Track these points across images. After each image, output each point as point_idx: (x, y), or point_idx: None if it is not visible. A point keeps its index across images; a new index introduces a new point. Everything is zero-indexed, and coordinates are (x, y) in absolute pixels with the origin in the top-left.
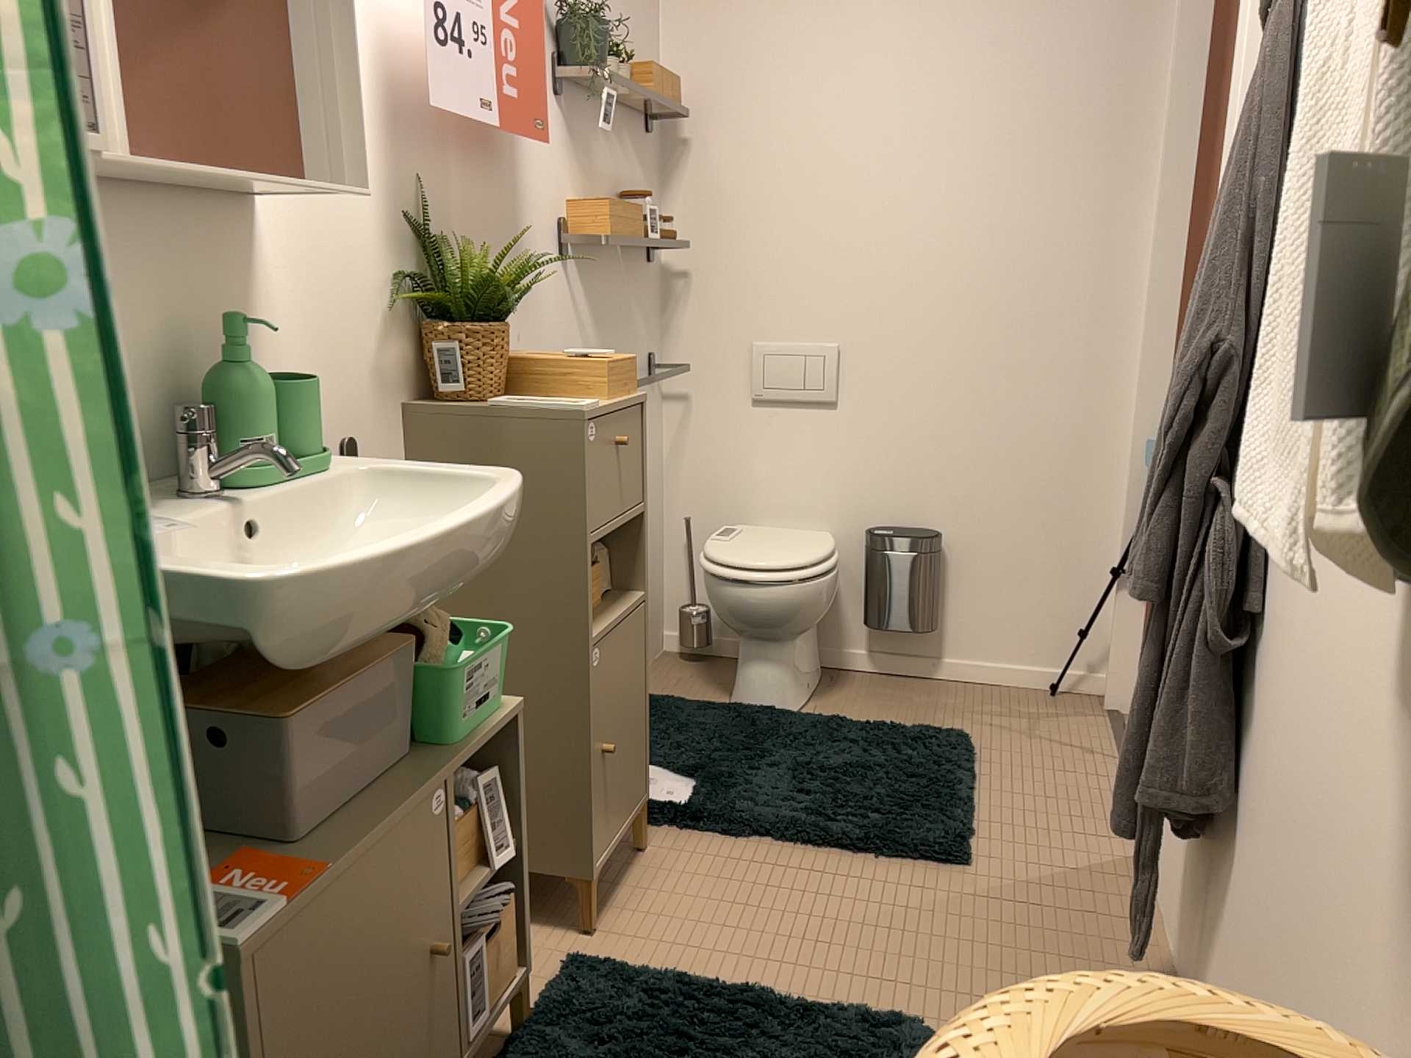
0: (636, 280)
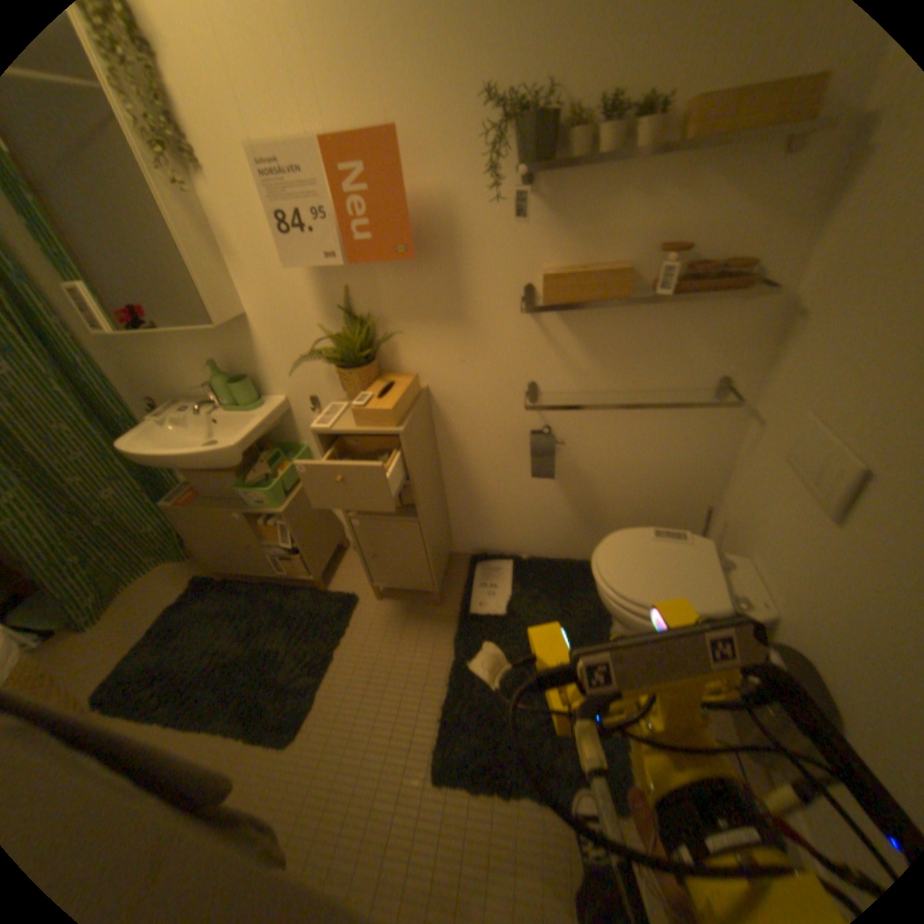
0: (697, 315)
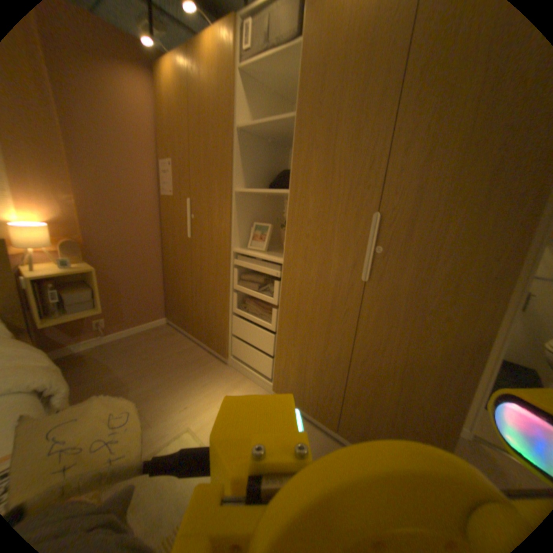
0: None
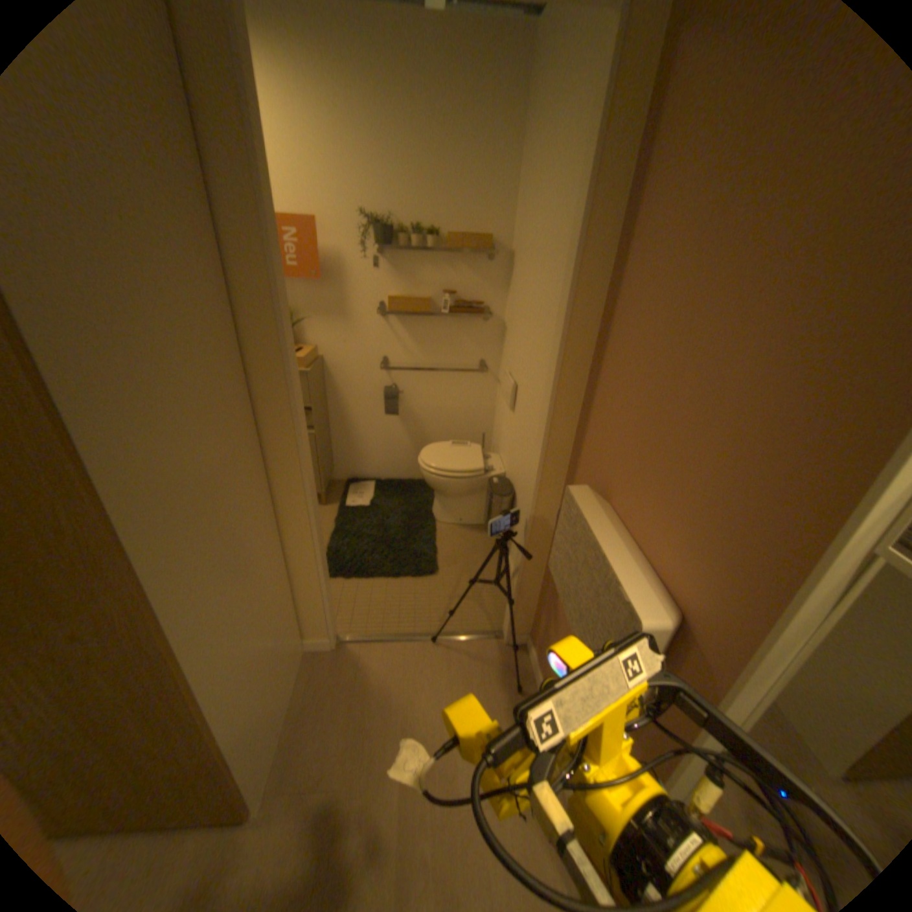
0: (464, 328)
